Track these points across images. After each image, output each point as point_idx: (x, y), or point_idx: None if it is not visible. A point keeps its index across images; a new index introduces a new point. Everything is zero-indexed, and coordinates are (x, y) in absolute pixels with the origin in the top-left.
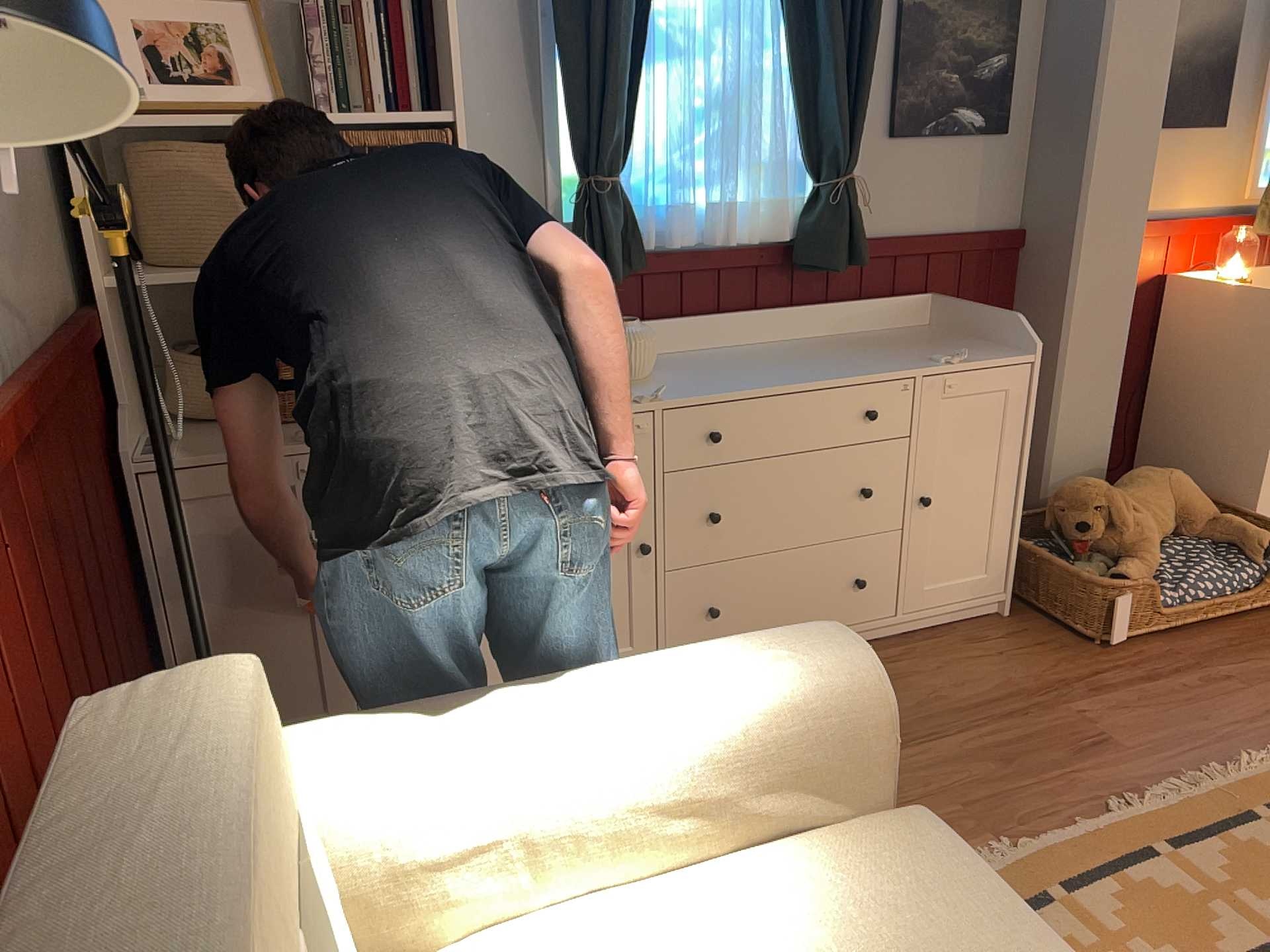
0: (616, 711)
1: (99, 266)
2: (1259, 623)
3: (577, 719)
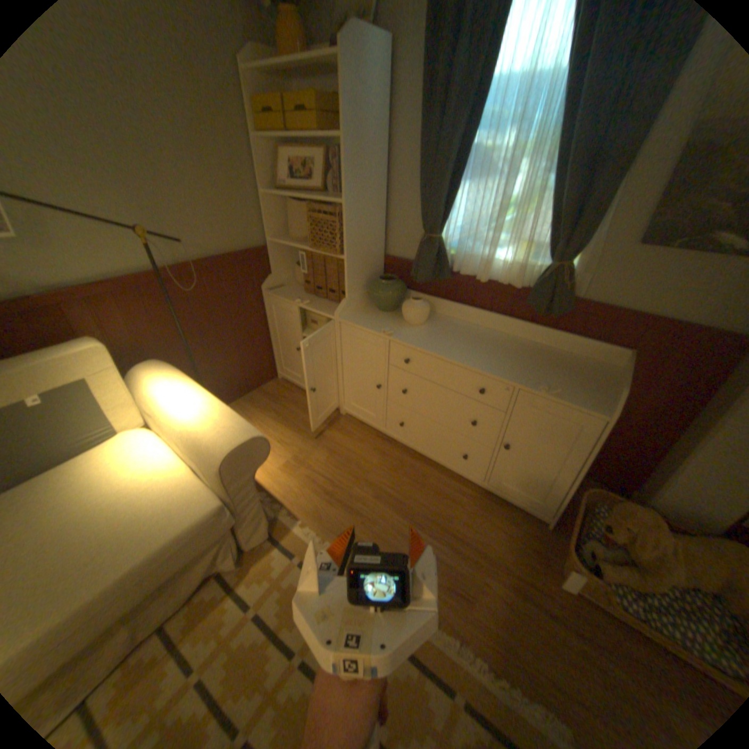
0: (182, 410)
1: (269, 234)
2: None
3: (176, 405)
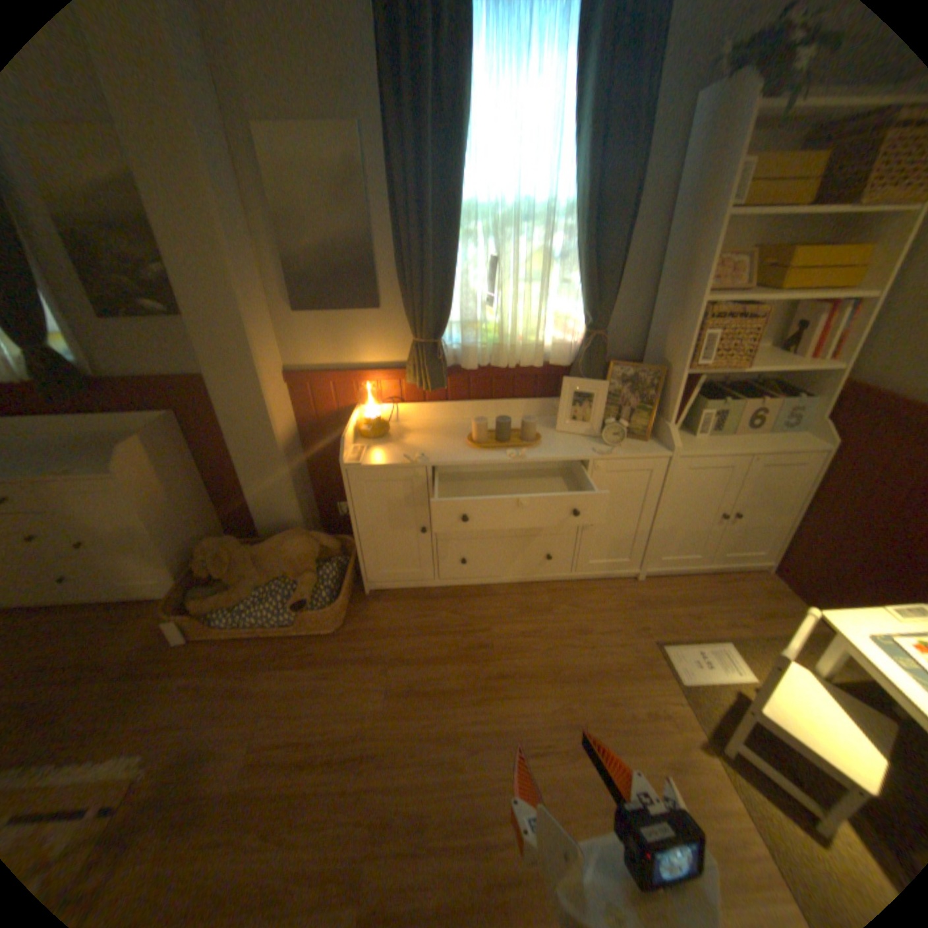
0: None
1: None
2: (293, 646)
3: None
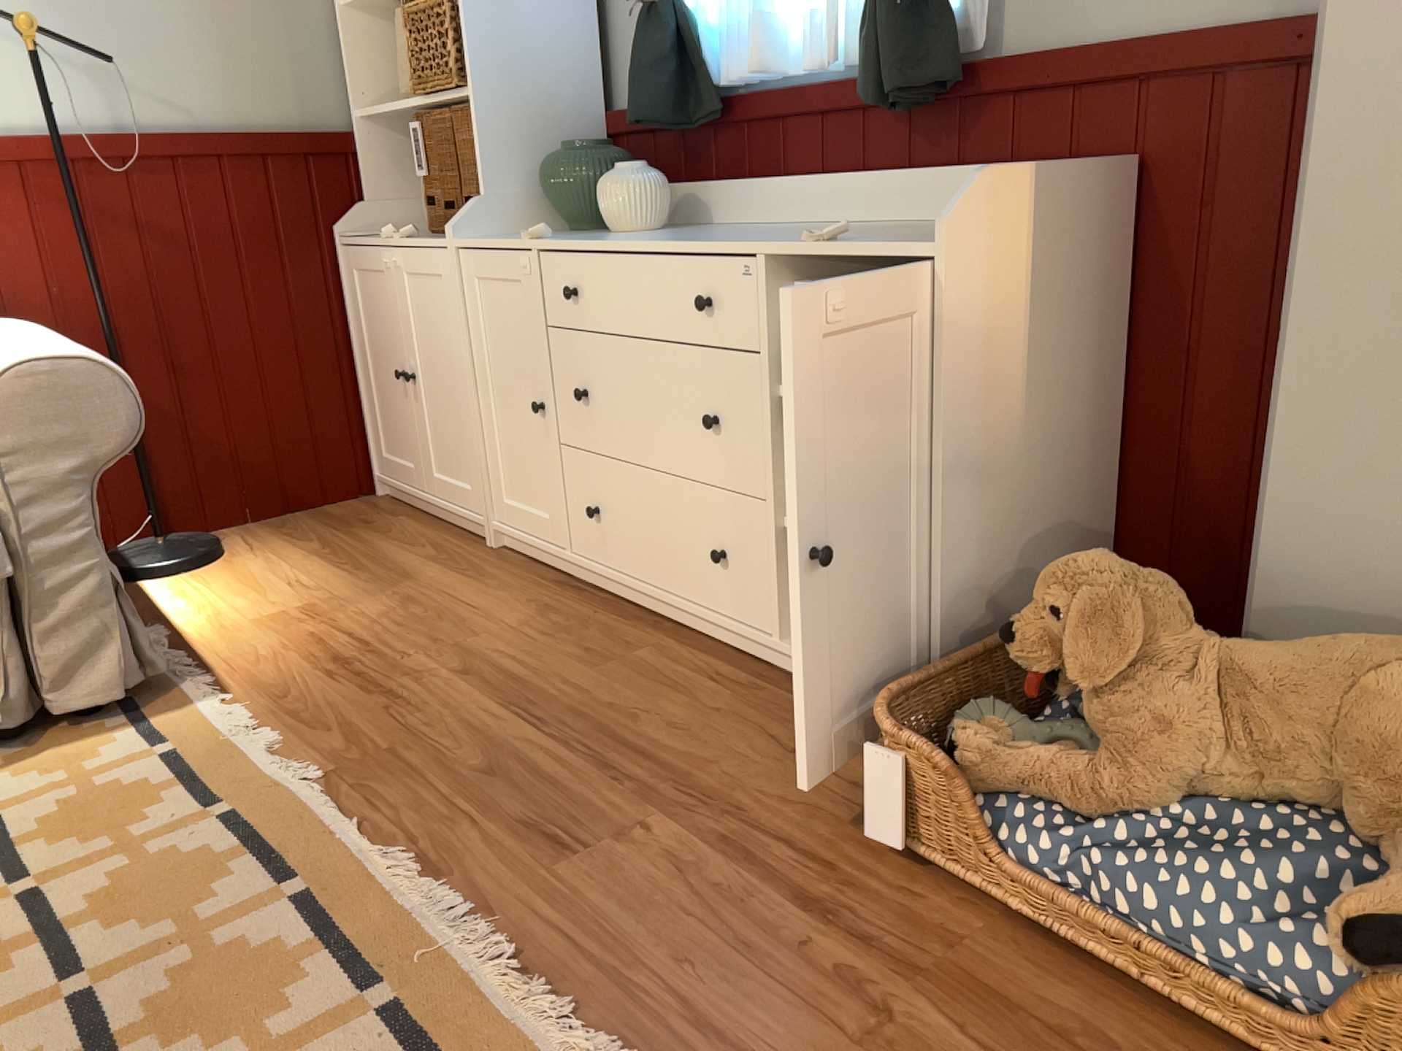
0: None
1: (358, 107)
2: None
3: None
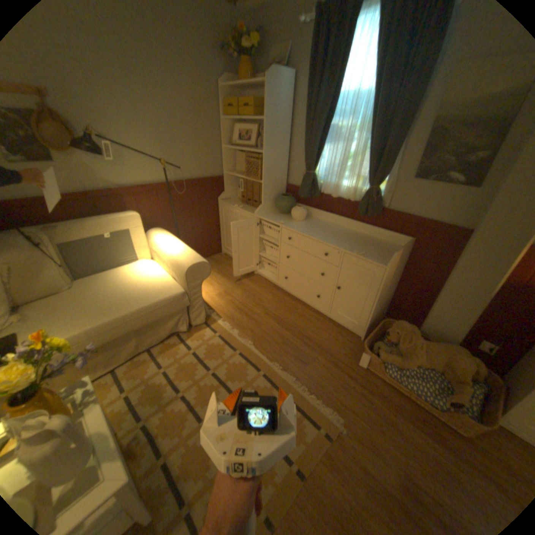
0: (171, 248)
1: (225, 169)
2: (432, 422)
3: (169, 246)
